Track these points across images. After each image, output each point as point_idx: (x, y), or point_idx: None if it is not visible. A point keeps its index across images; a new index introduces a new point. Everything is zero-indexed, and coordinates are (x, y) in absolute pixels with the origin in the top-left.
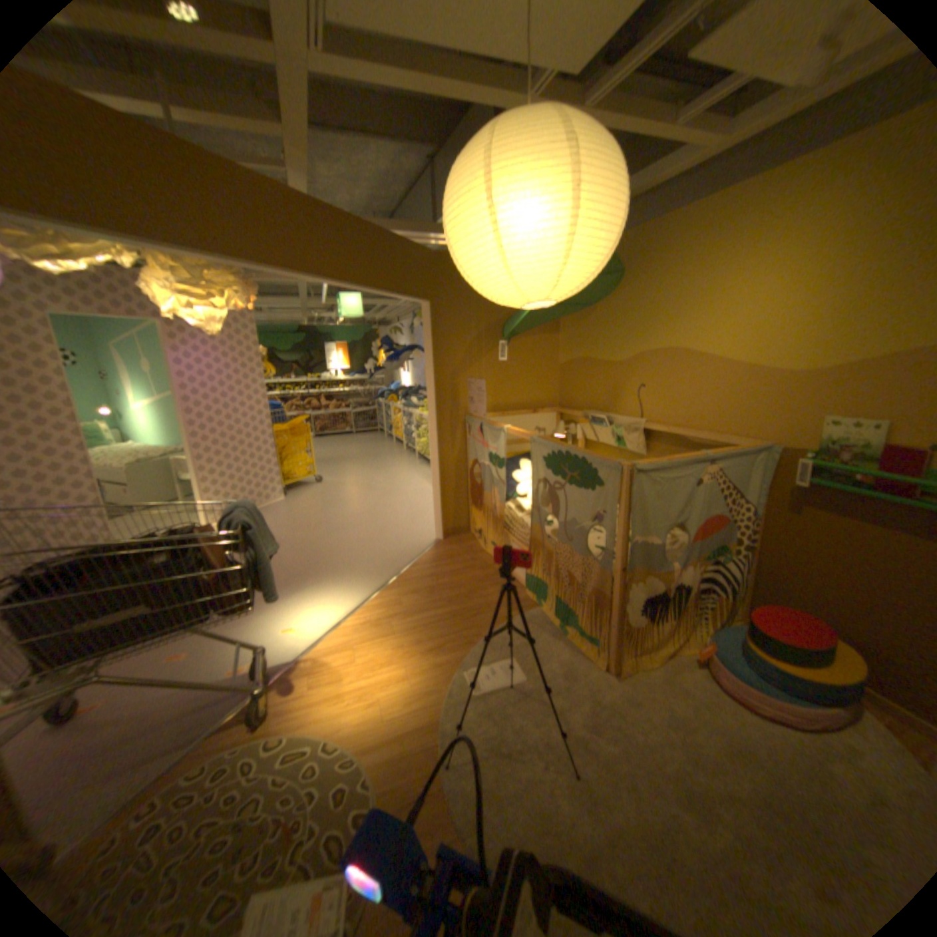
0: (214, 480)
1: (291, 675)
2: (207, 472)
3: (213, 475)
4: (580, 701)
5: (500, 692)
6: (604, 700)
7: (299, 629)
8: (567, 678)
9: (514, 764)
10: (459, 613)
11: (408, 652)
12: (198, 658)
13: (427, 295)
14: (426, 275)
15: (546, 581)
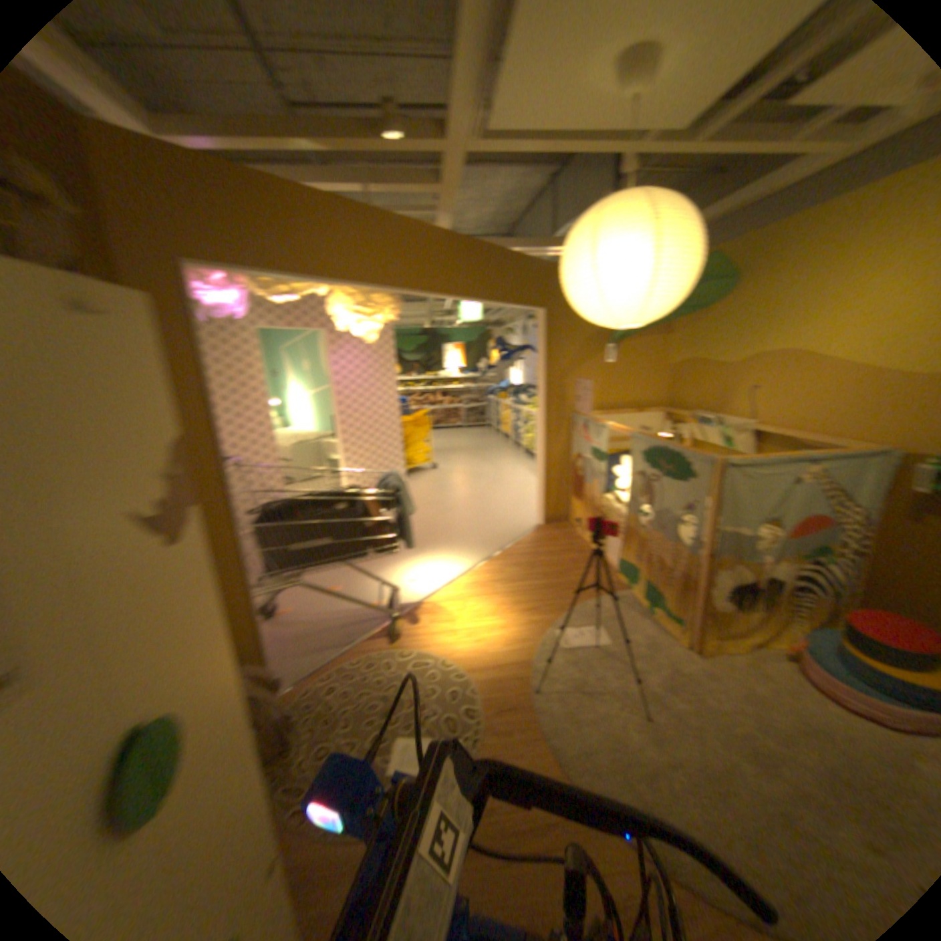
0: (357, 460)
1: (418, 612)
2: (353, 453)
3: (357, 456)
4: (661, 668)
5: (588, 650)
6: (685, 671)
7: (423, 581)
8: (651, 649)
9: (595, 701)
10: (555, 586)
11: (510, 609)
12: (351, 590)
13: (544, 303)
14: (544, 285)
15: (639, 566)
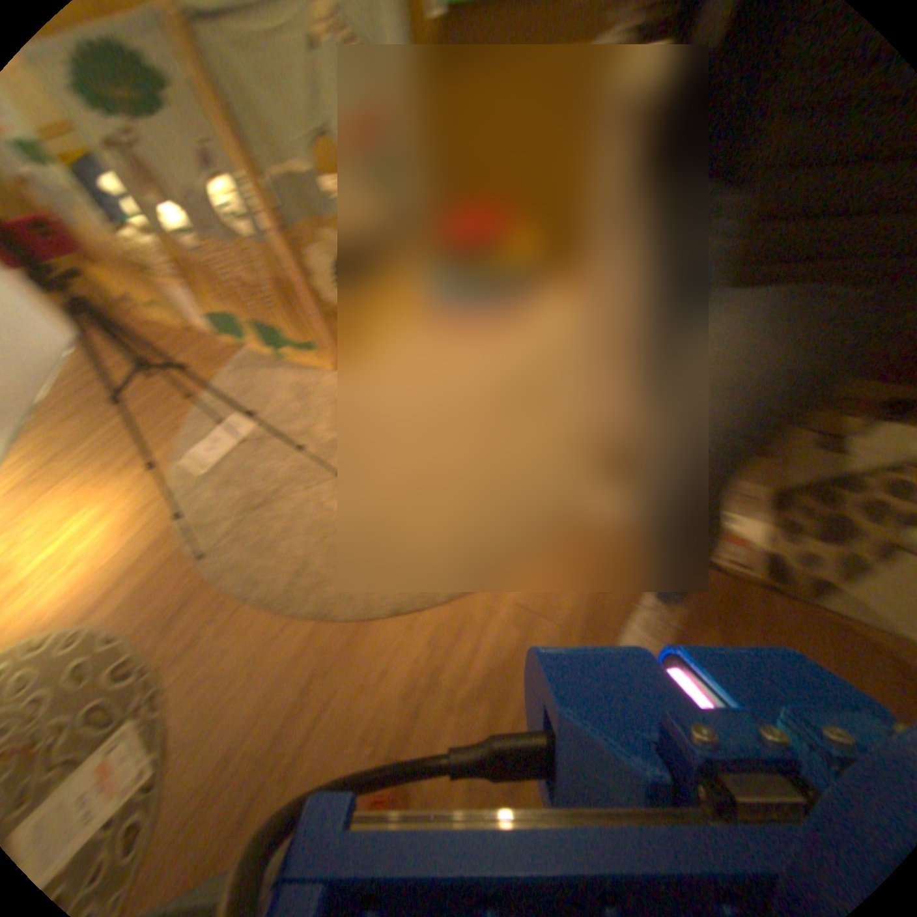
0: None
1: None
2: None
3: None
4: (314, 409)
5: (226, 452)
6: (337, 393)
7: None
8: (293, 396)
9: (267, 503)
10: (138, 404)
11: (88, 483)
12: None
13: None
14: None
15: (219, 307)
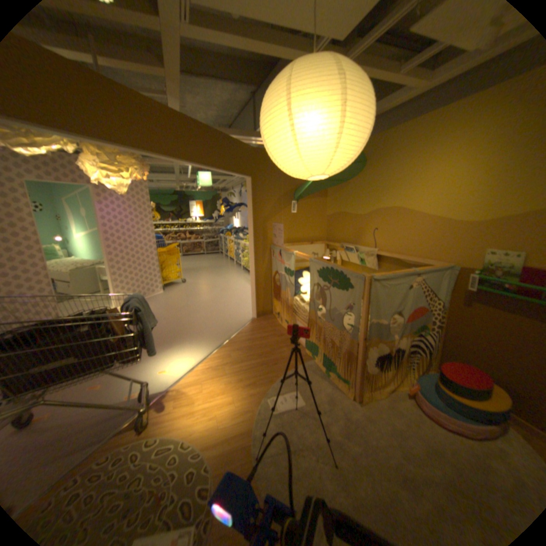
0: (121, 280)
1: (163, 399)
2: (117, 275)
3: (121, 277)
4: (337, 418)
5: (289, 412)
6: (352, 418)
7: (169, 371)
8: (330, 403)
9: (297, 457)
10: (265, 362)
11: (234, 386)
12: (107, 388)
13: (249, 173)
14: (249, 162)
15: (318, 344)
